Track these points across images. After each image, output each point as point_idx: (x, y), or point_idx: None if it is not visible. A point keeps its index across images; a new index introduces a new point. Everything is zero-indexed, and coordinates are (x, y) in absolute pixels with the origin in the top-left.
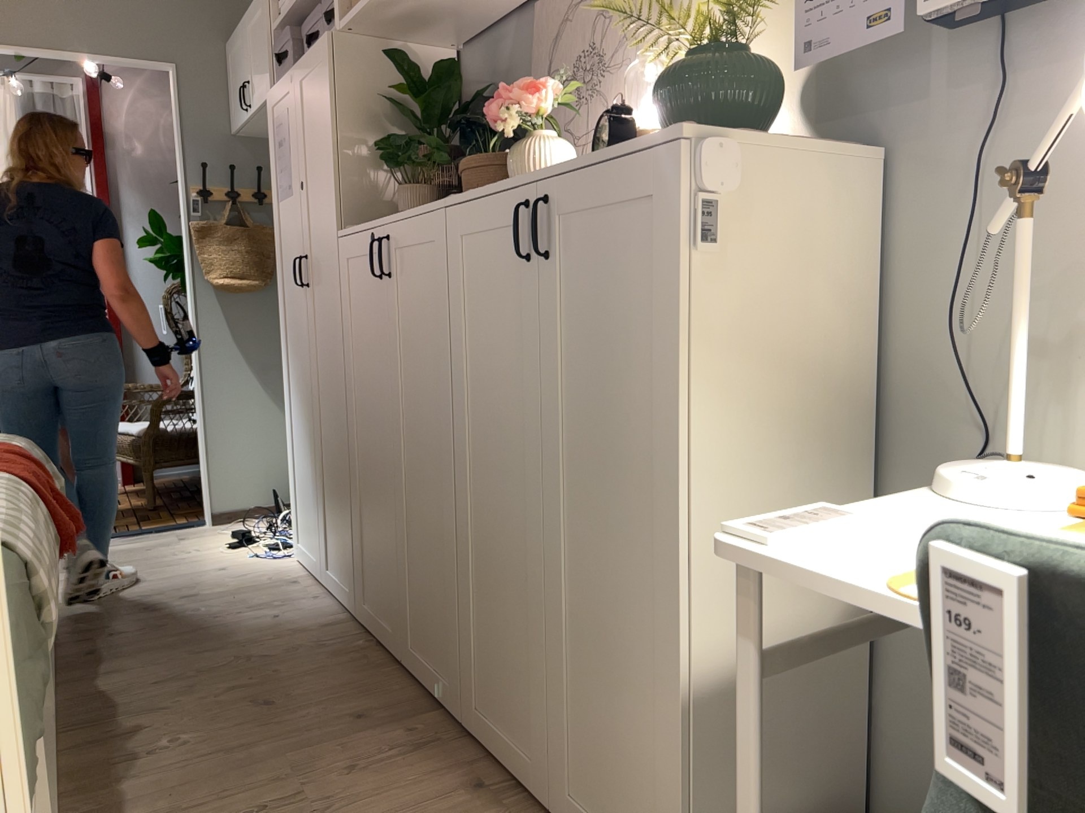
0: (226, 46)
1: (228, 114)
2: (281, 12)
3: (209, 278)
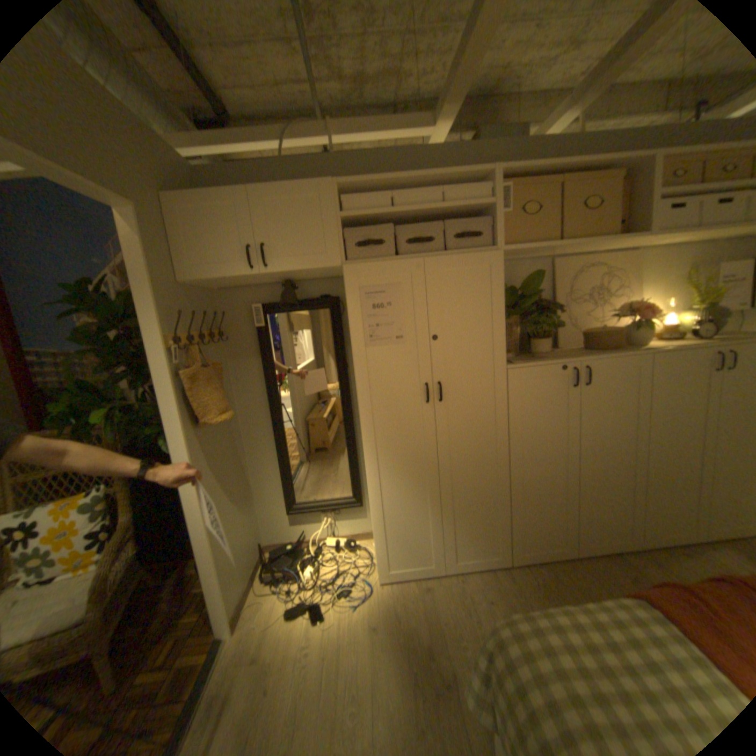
0: (166, 197)
1: (172, 263)
2: (343, 206)
3: (208, 421)
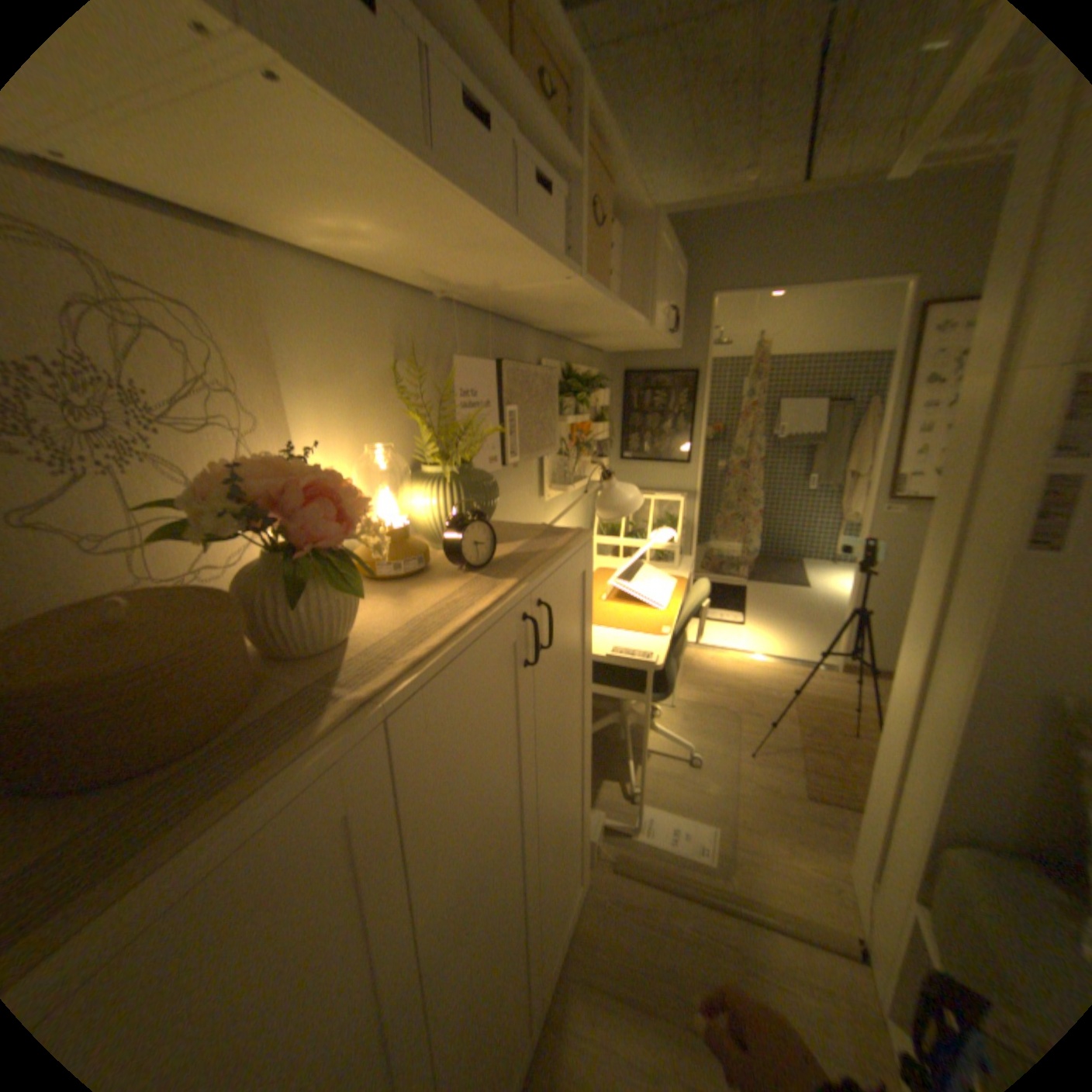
0: None
1: None
2: None
3: None
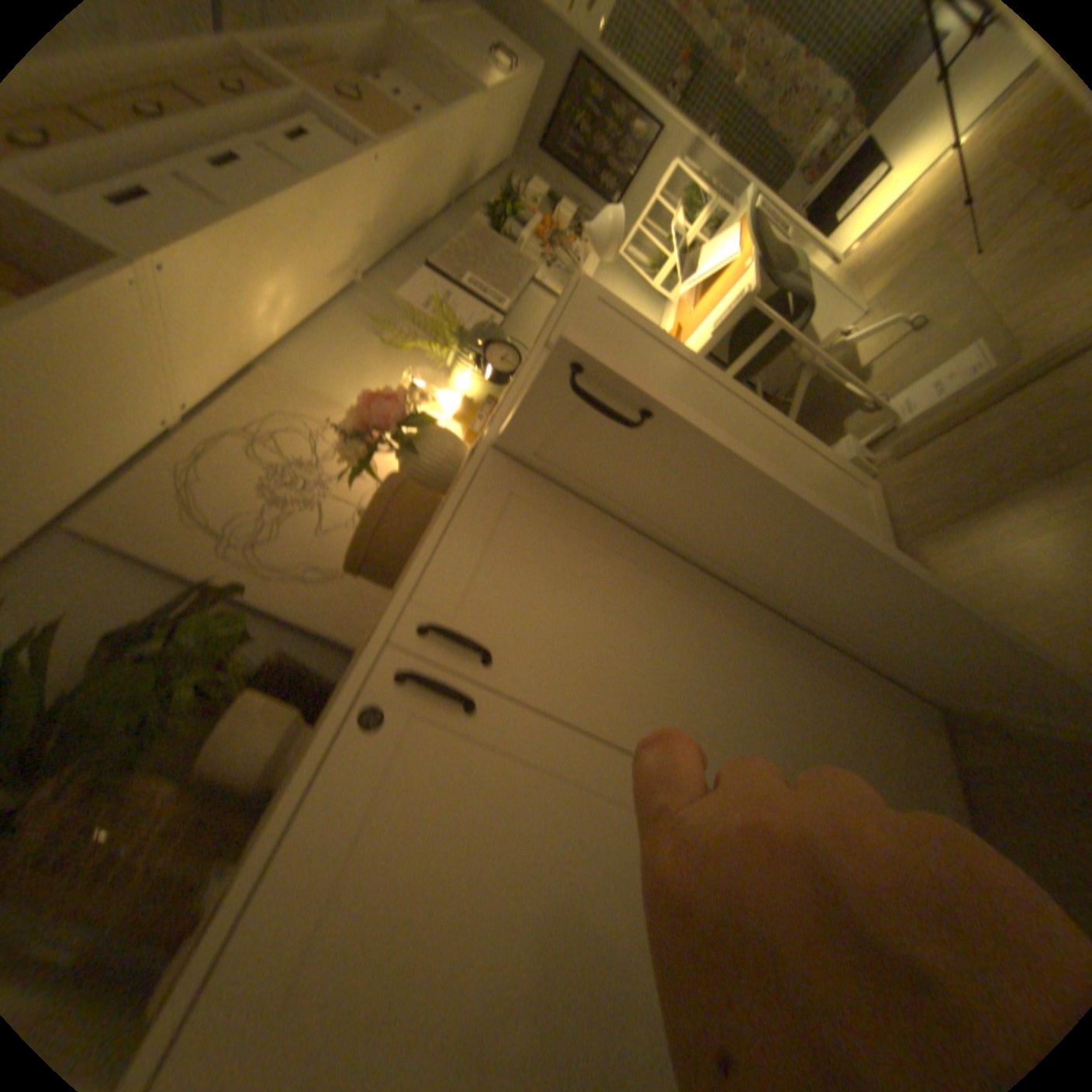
0: None
1: None
2: None
3: None
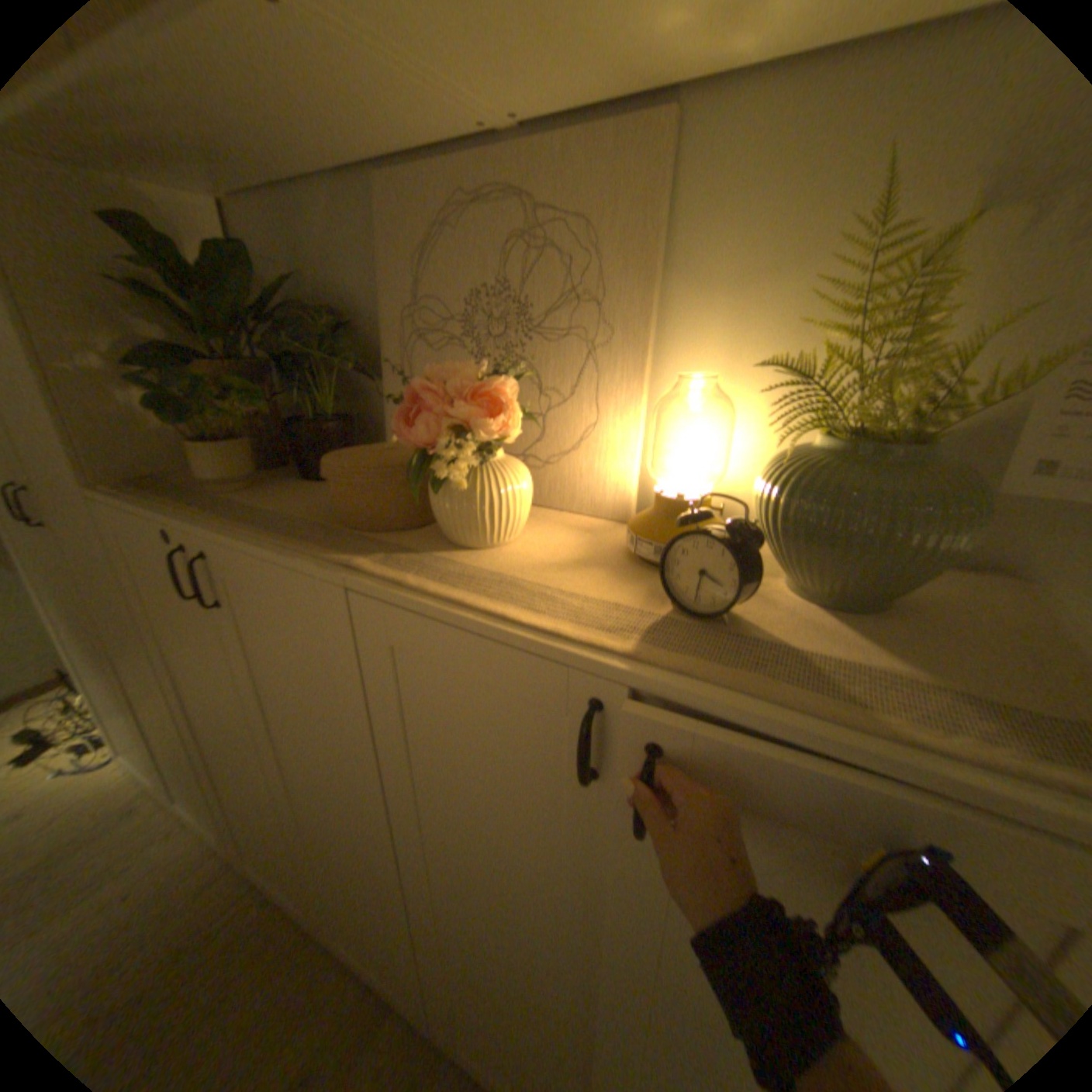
0: None
1: None
2: None
3: None
